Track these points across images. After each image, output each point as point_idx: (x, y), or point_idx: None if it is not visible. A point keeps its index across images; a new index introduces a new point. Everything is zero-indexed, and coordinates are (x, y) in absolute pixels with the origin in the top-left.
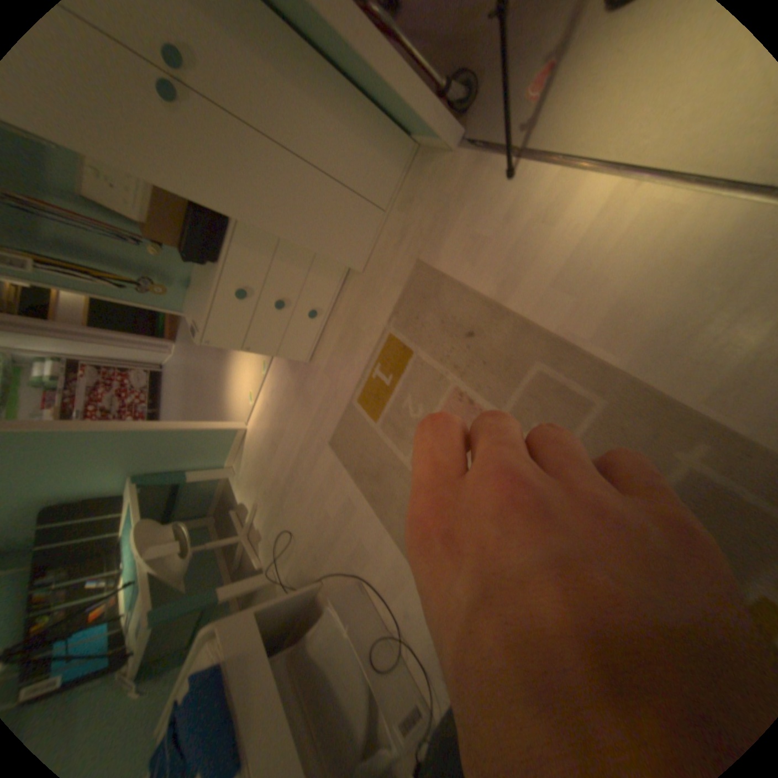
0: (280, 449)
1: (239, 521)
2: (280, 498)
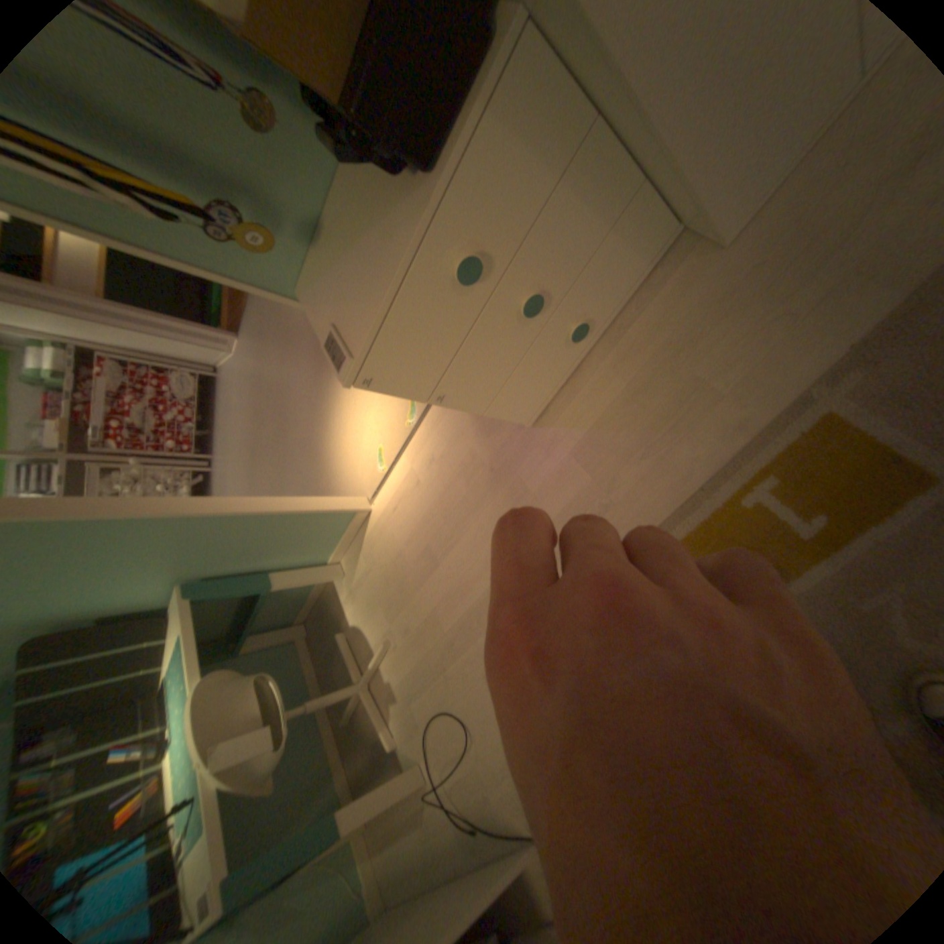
0: (450, 572)
1: (355, 655)
2: (445, 656)
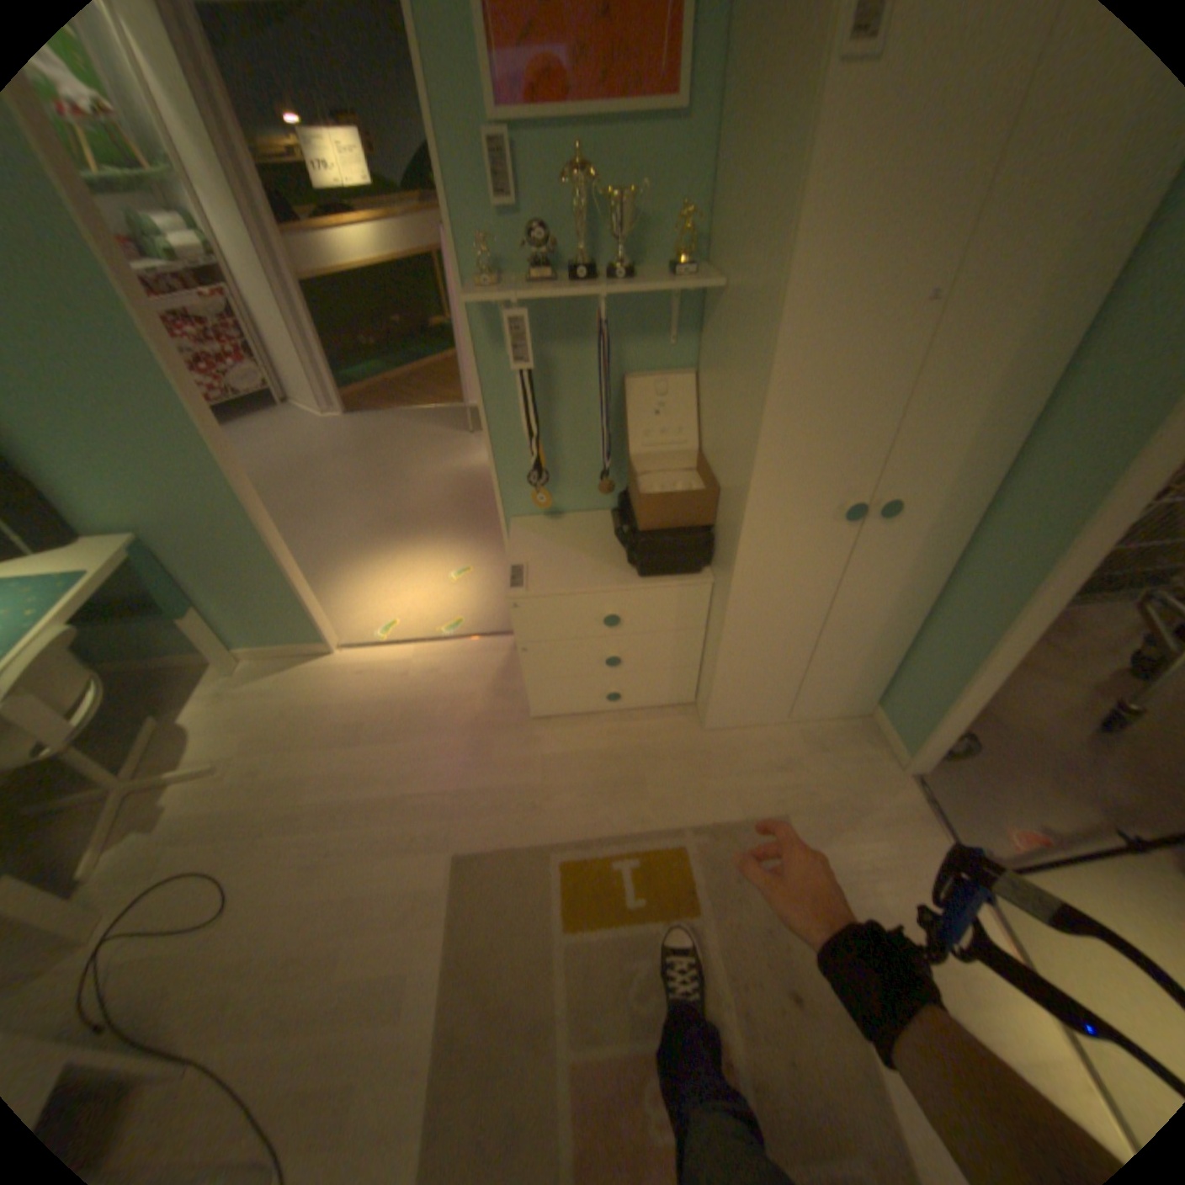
0: (358, 762)
1: (141, 757)
2: (271, 827)
